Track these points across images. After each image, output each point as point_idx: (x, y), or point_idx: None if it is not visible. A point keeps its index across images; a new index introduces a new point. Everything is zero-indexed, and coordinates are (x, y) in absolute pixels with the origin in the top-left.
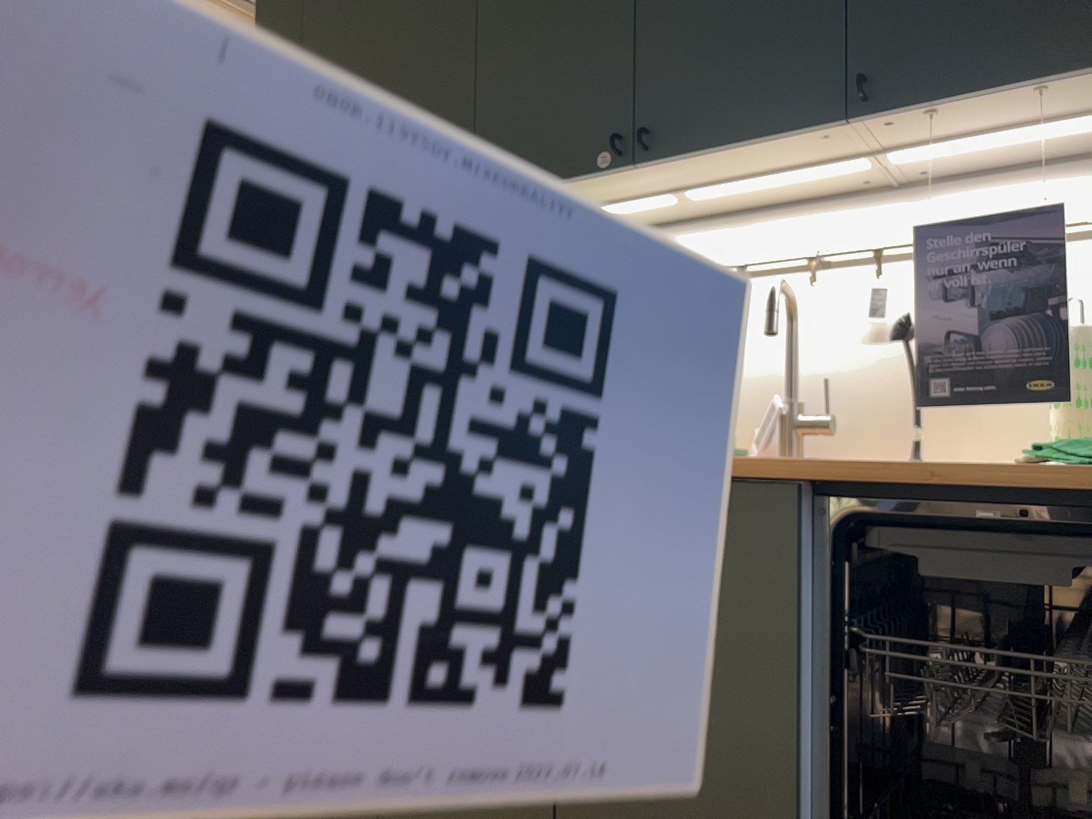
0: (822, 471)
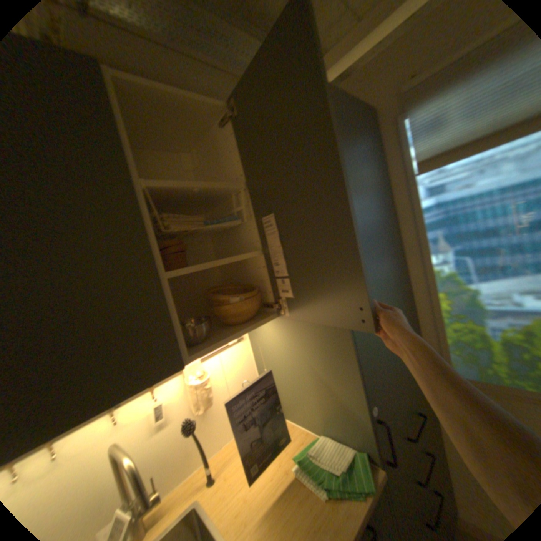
0: None
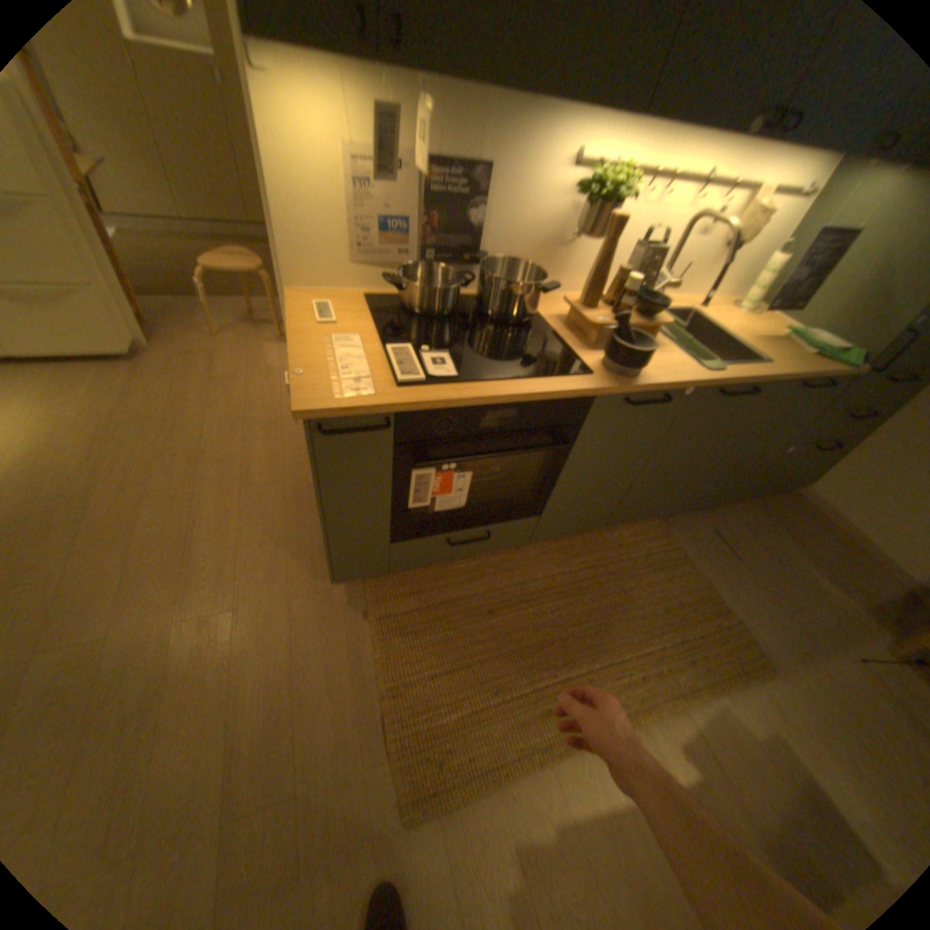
0: (796, 377)
